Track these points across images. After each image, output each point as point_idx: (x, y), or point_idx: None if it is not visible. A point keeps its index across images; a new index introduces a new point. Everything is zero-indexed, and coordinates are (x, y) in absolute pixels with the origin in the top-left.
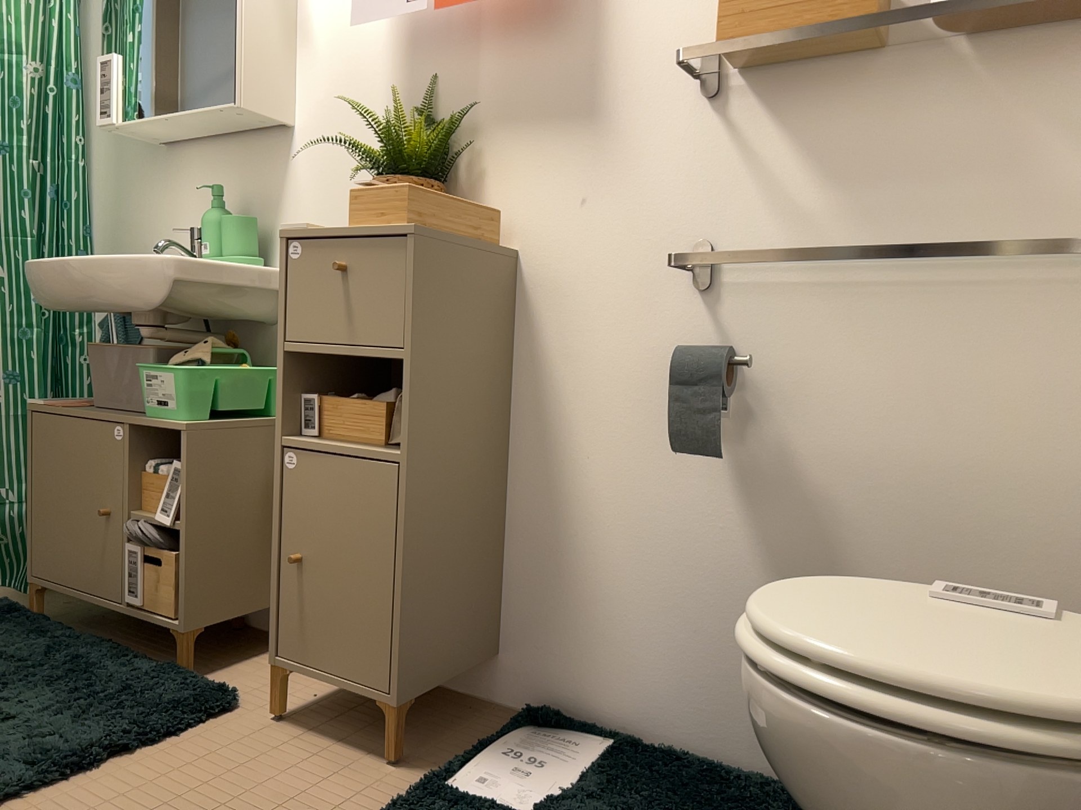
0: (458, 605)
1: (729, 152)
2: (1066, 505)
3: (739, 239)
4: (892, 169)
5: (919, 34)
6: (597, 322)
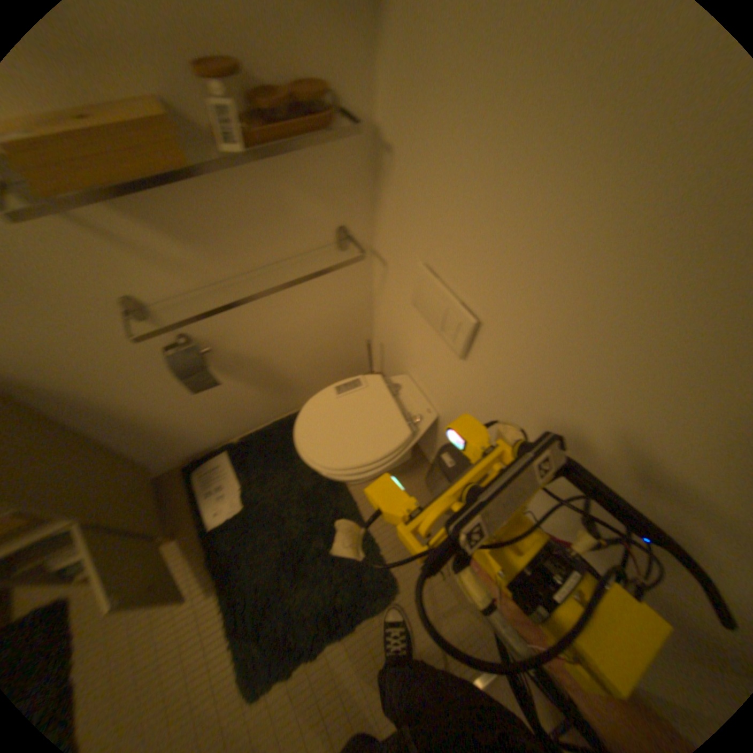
0: (131, 496)
1: (92, 239)
2: (335, 320)
3: (145, 288)
4: (223, 225)
5: (198, 126)
6: (73, 363)
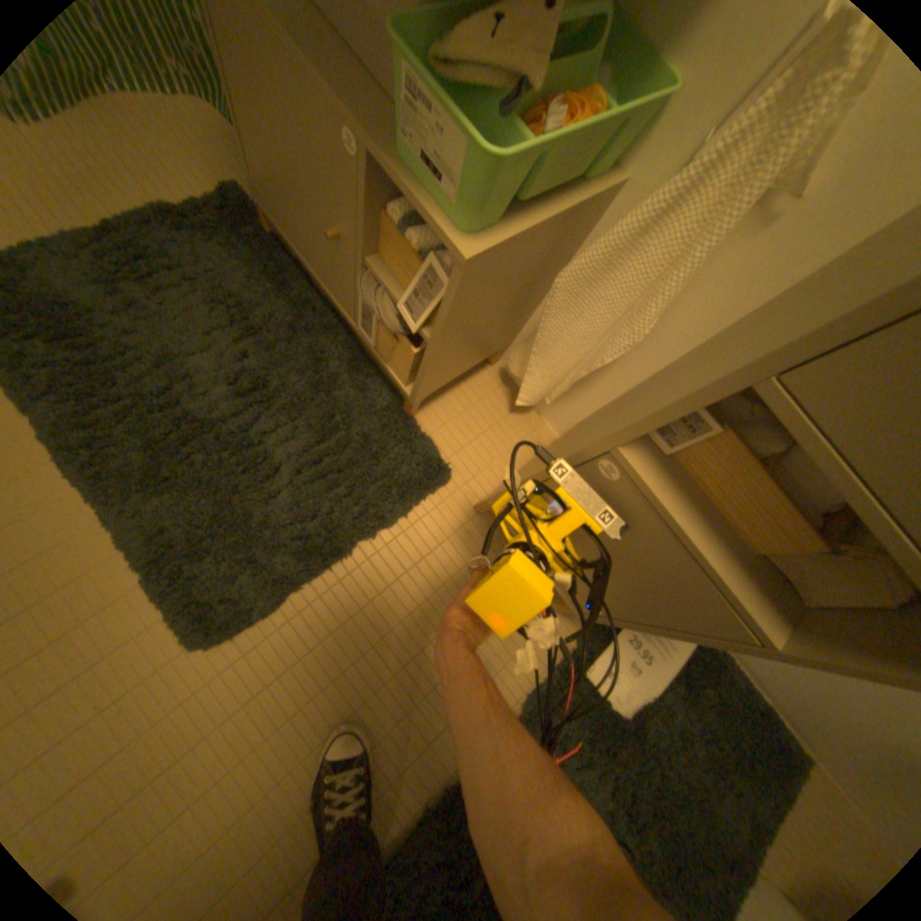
0: None
1: None
2: None
3: None
4: None
5: None
6: None
